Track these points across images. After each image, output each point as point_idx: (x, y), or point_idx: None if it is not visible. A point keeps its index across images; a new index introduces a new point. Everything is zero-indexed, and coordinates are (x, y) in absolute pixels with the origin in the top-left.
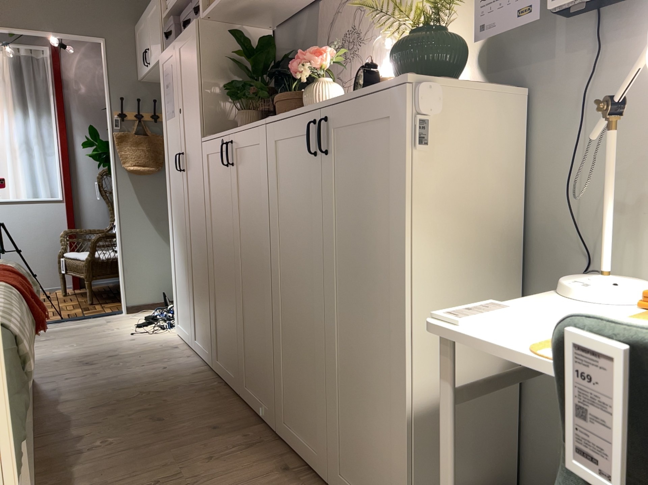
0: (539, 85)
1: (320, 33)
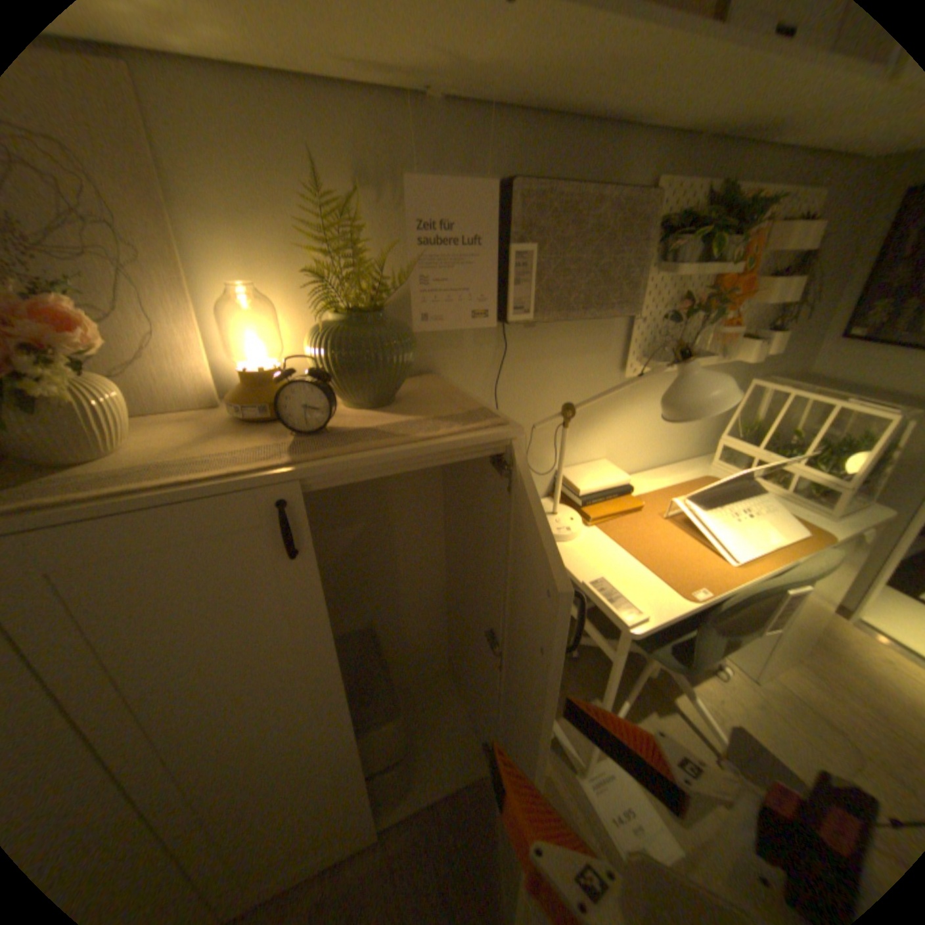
0: (444, 367)
1: None
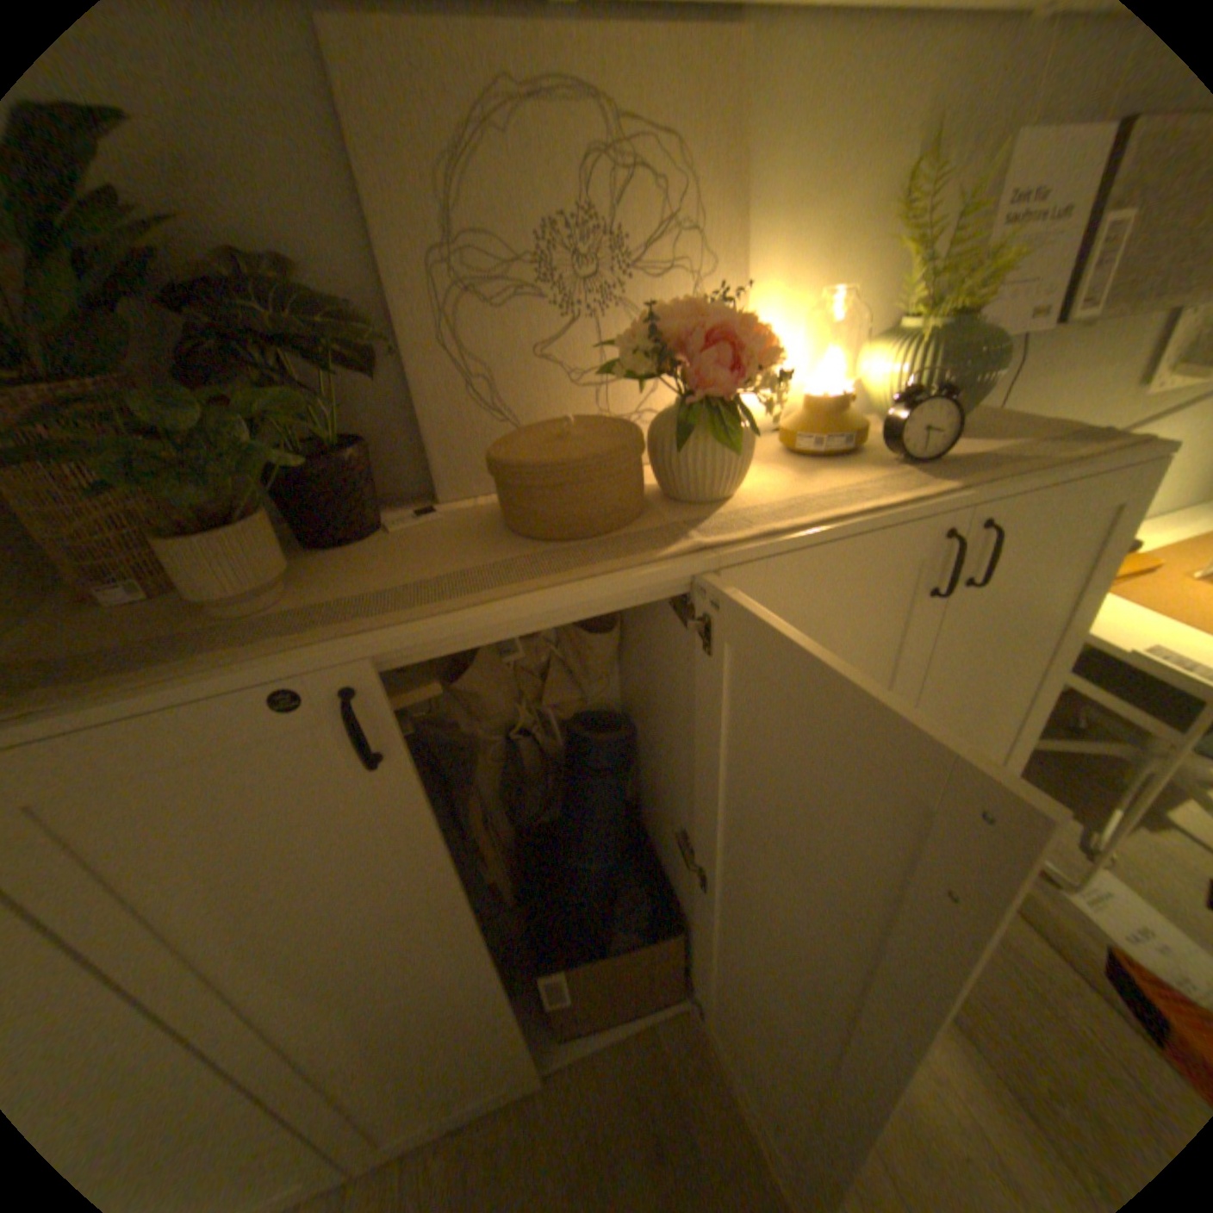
0: None
1: (368, 168)
